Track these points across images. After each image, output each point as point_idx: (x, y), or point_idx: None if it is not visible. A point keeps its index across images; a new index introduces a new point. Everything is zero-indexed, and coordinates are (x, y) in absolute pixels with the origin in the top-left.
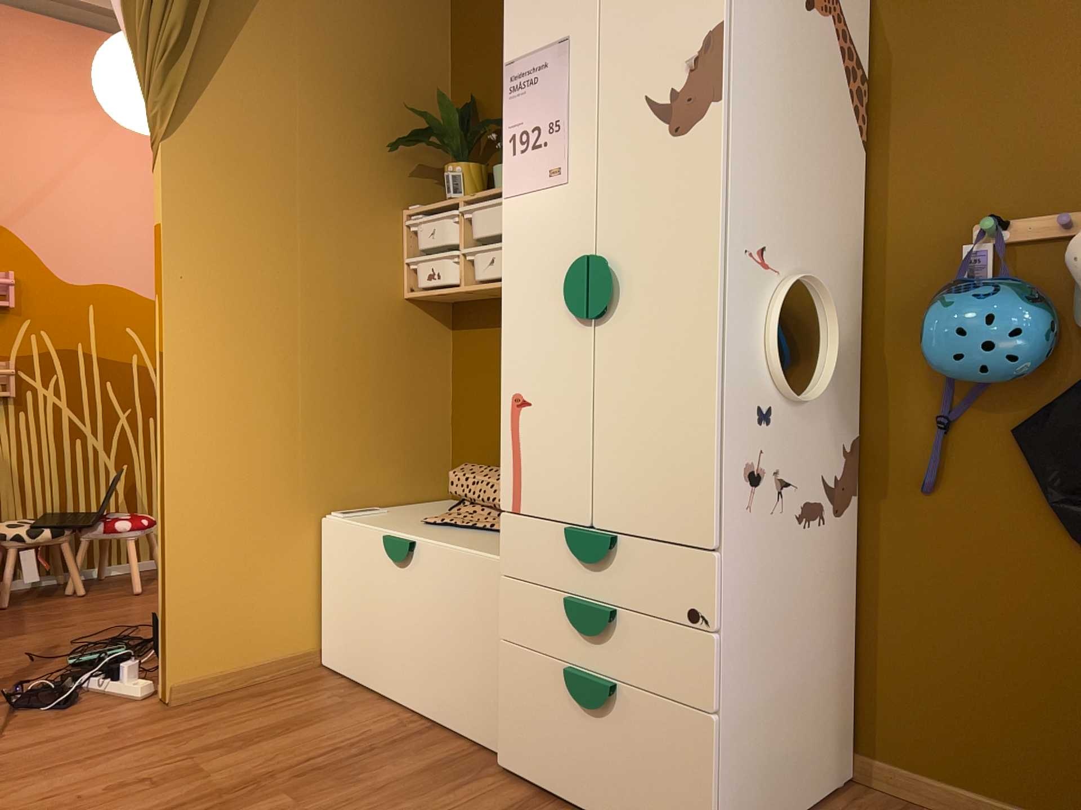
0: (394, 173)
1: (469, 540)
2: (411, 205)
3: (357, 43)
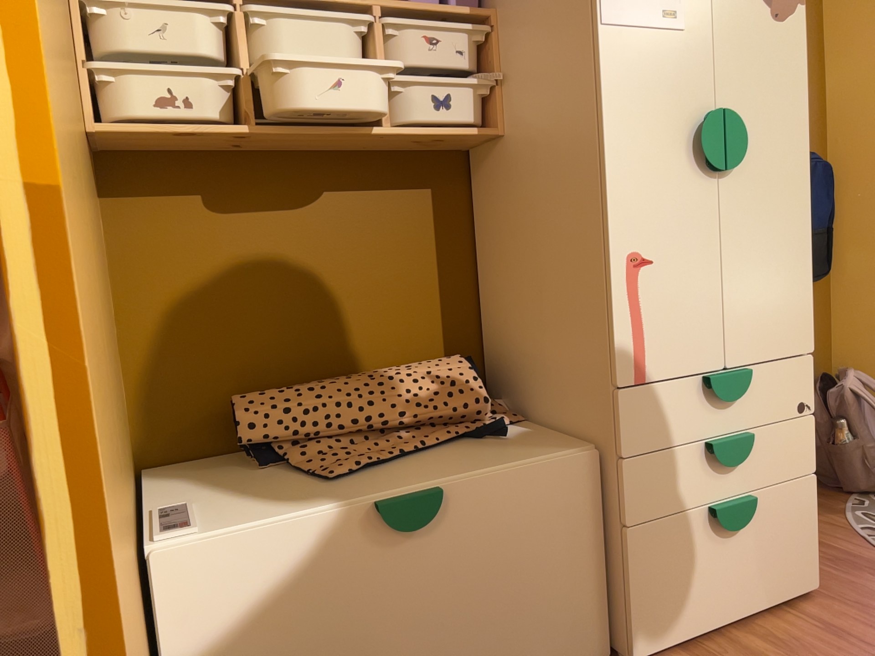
0: None
1: (469, 460)
2: None
3: None
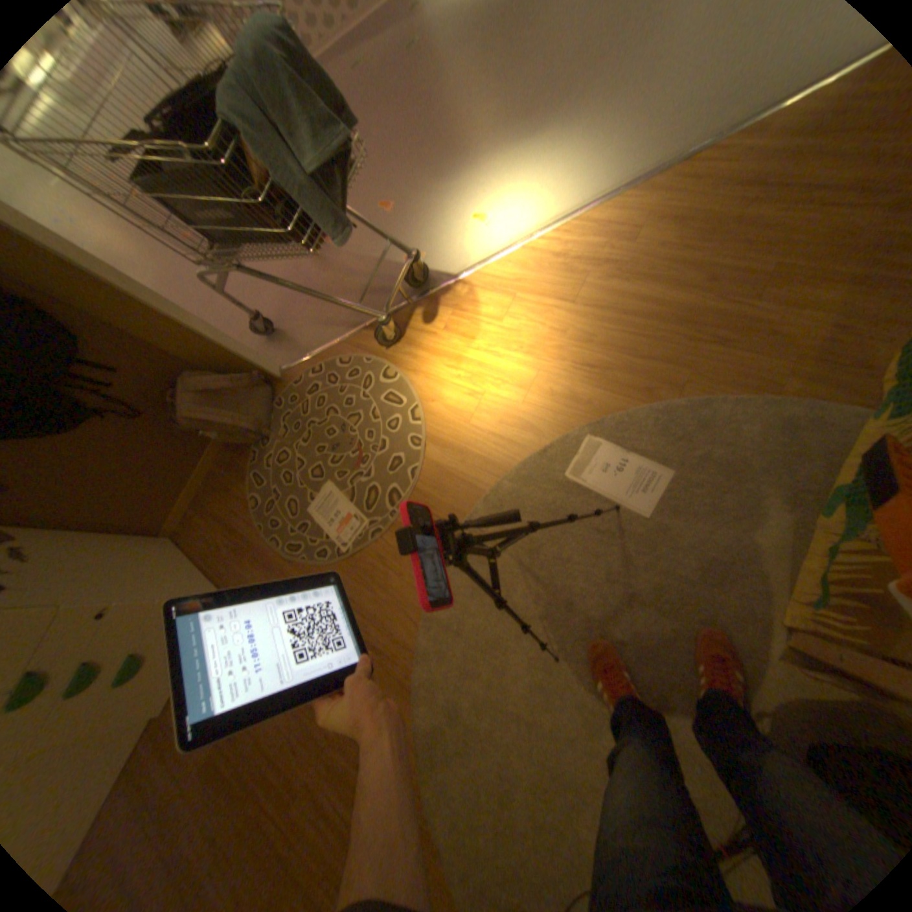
0: None
1: None
2: None
3: None
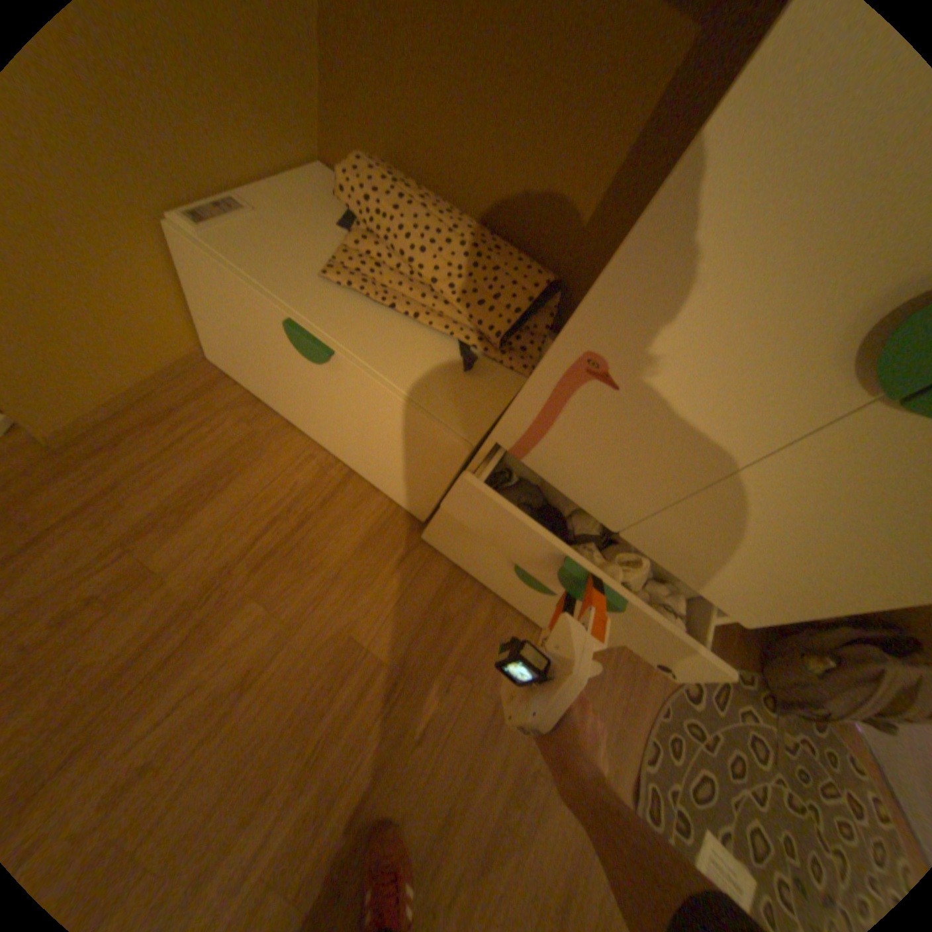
0: None
1: (403, 357)
2: None
3: None
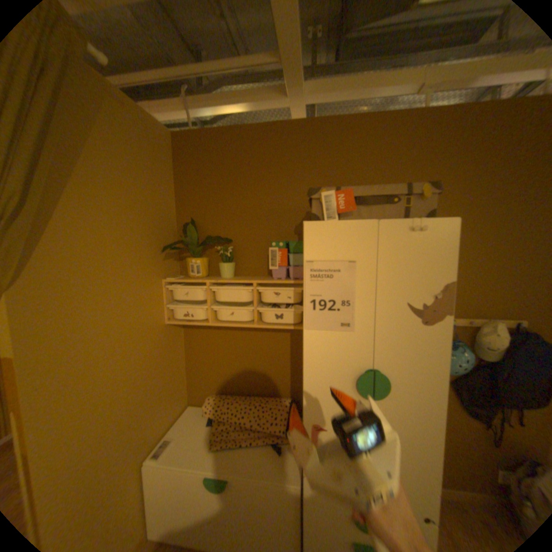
0: (157, 261)
1: (253, 466)
2: (165, 275)
3: (134, 190)
